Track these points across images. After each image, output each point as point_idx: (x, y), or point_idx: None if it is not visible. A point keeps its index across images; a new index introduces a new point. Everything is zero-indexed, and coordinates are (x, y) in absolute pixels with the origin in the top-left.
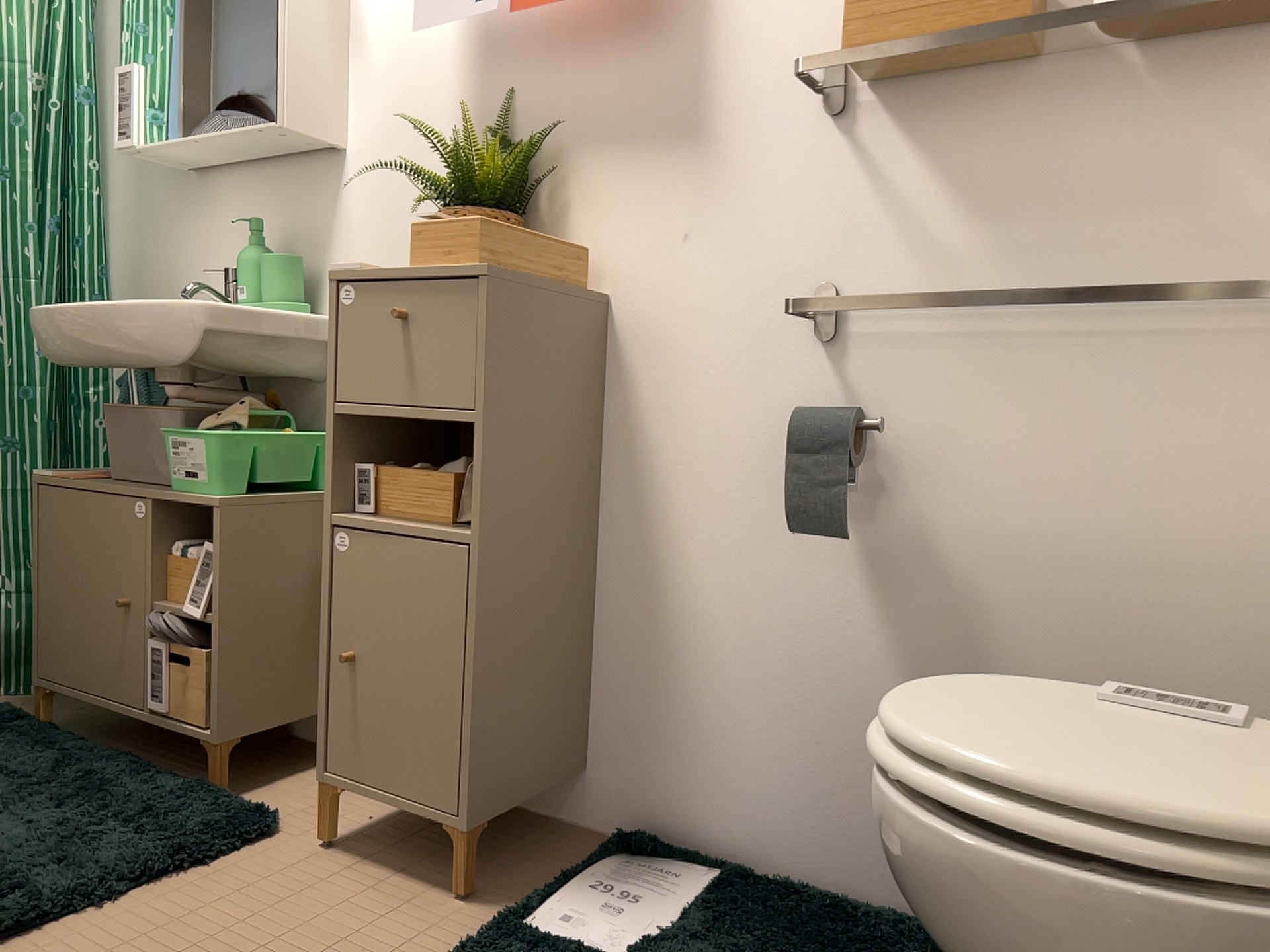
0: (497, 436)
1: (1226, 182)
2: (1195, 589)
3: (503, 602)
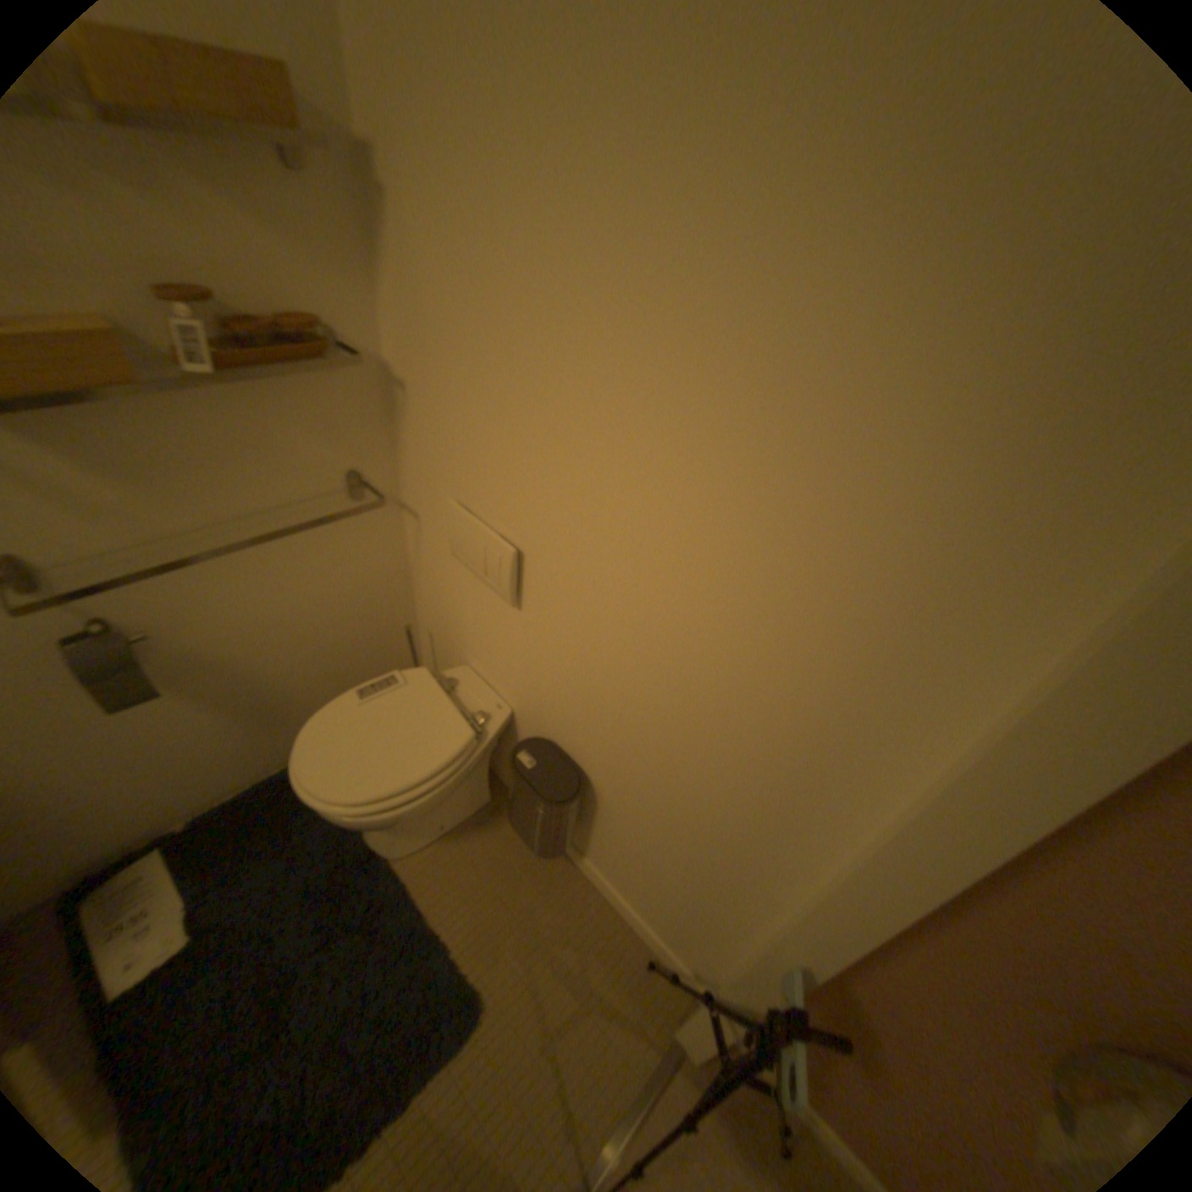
0: None
1: (281, 438)
2: (328, 609)
3: None
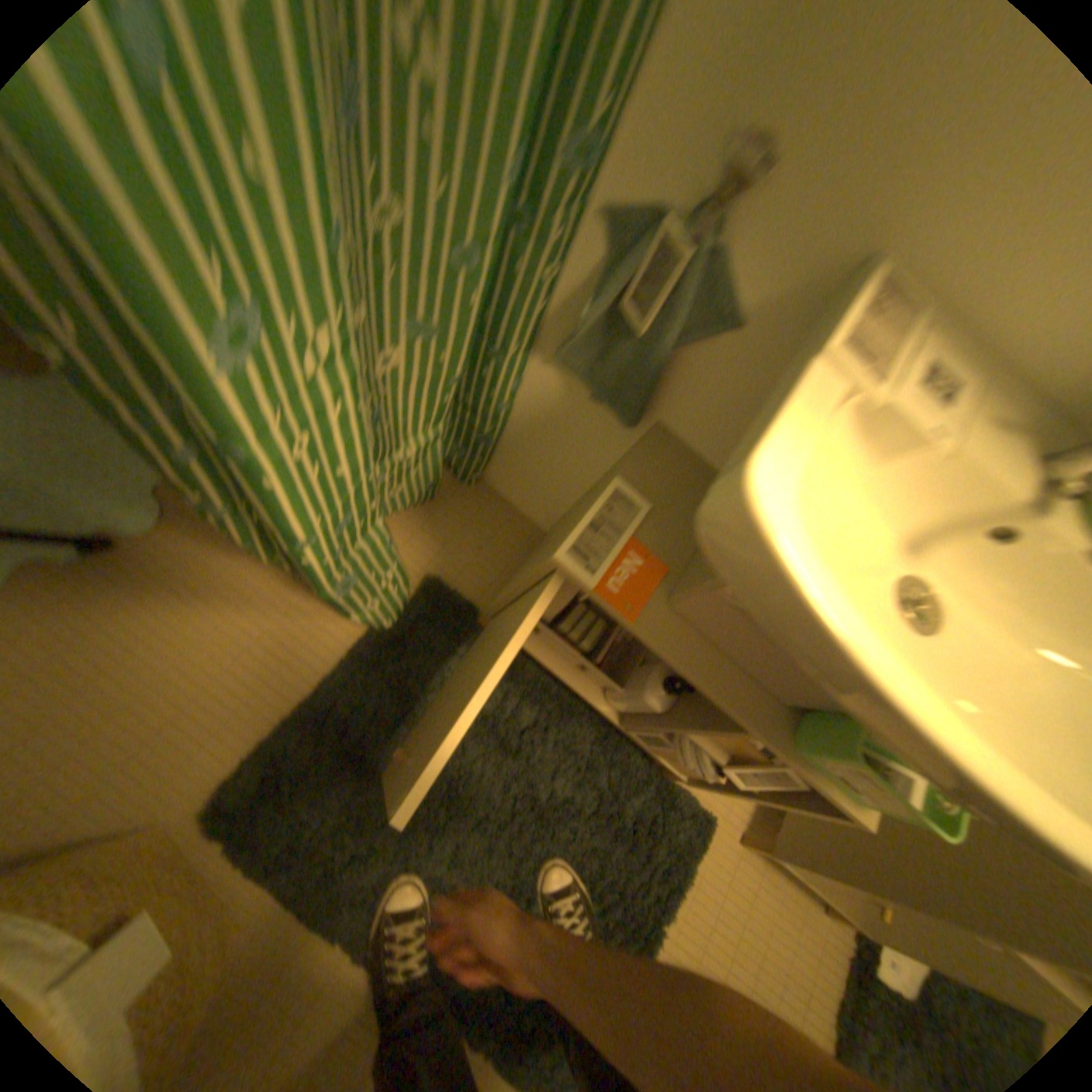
0: None
1: None
2: None
3: None
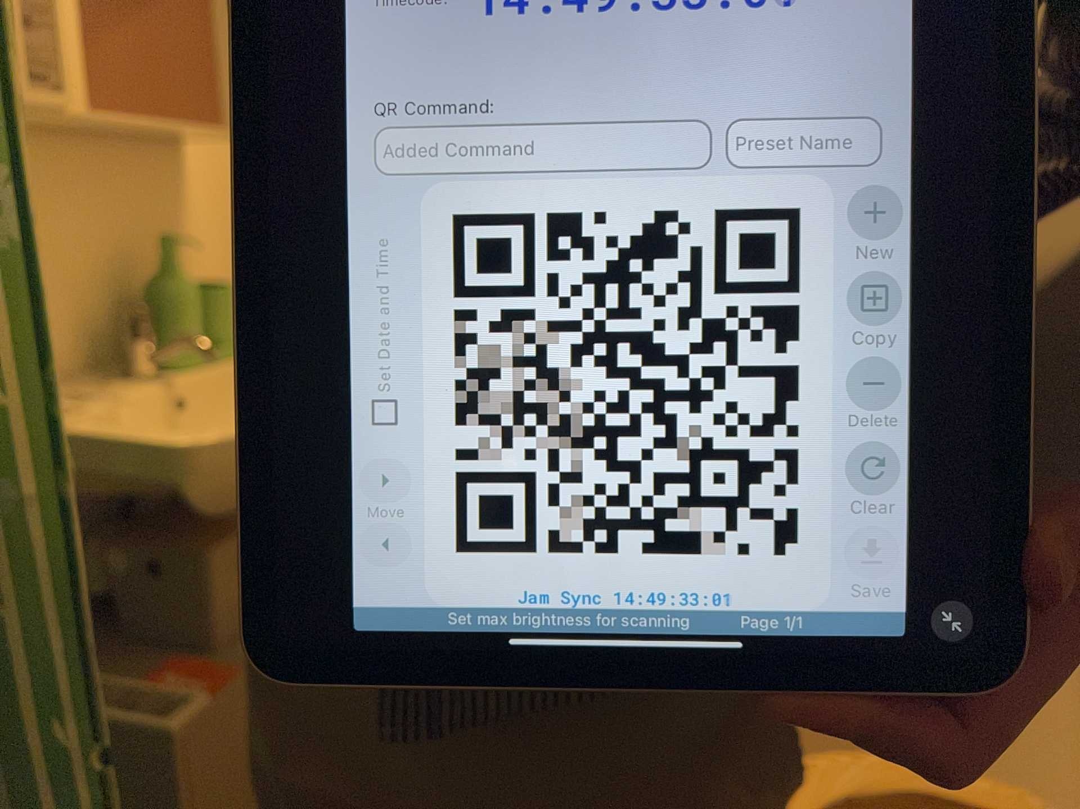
0: None
1: None
2: None
3: None
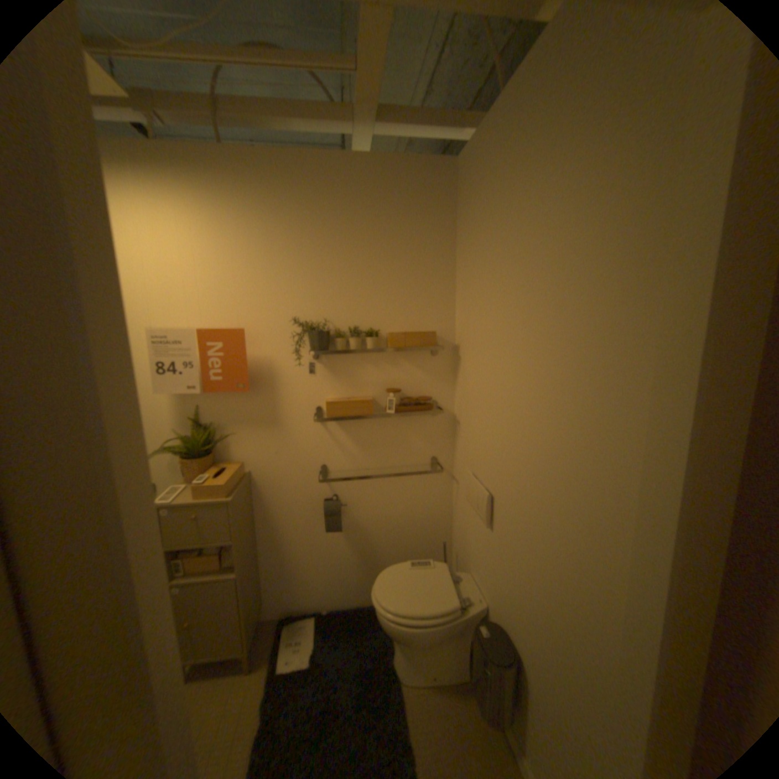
0: (237, 544)
1: (411, 440)
2: (412, 521)
3: (244, 587)
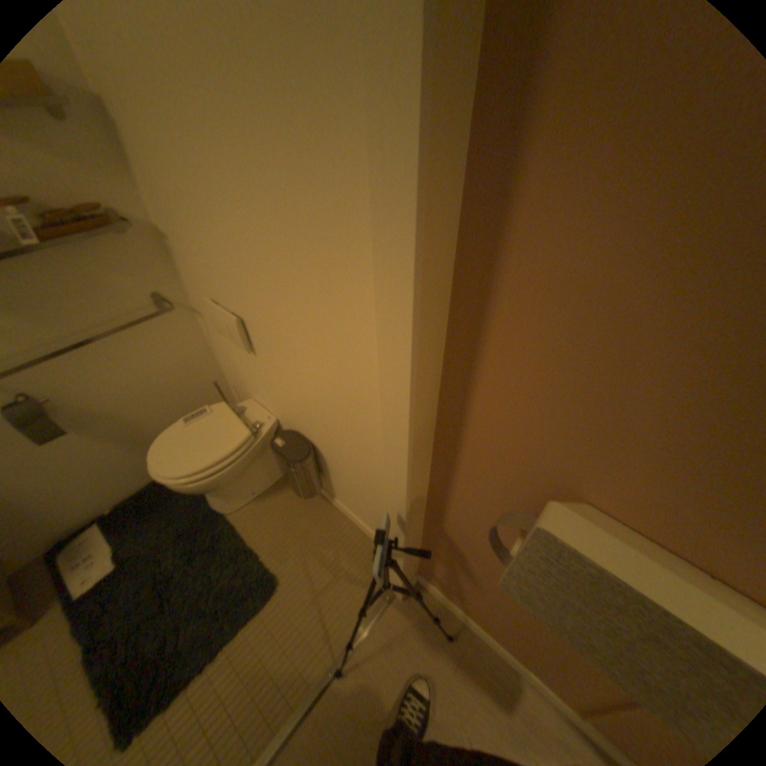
0: None
1: (104, 280)
2: (165, 378)
3: None
